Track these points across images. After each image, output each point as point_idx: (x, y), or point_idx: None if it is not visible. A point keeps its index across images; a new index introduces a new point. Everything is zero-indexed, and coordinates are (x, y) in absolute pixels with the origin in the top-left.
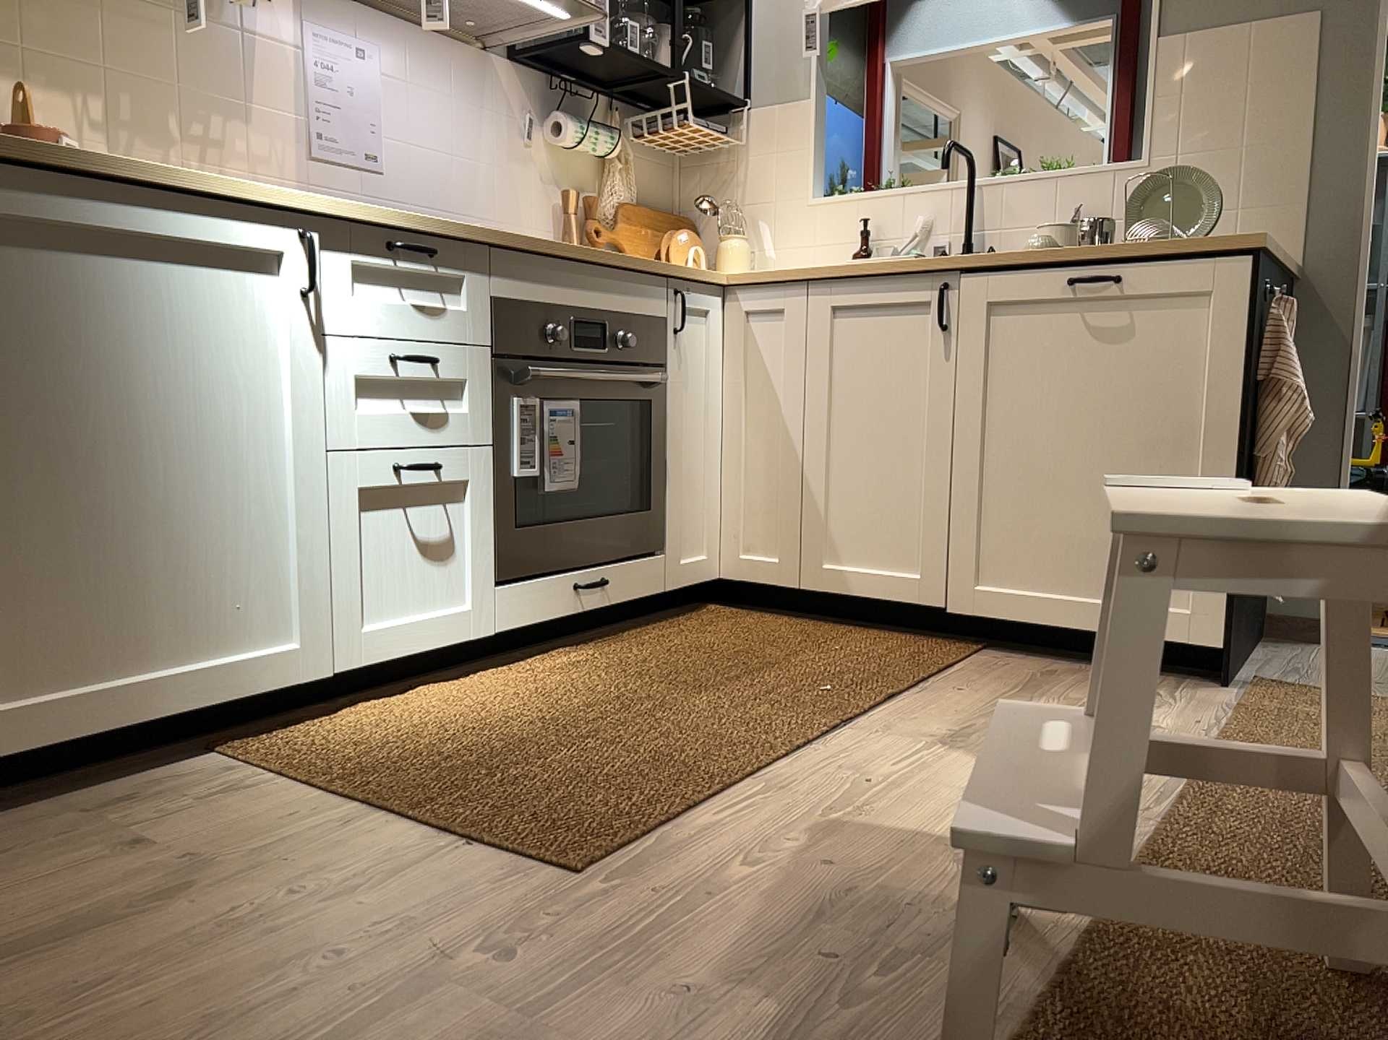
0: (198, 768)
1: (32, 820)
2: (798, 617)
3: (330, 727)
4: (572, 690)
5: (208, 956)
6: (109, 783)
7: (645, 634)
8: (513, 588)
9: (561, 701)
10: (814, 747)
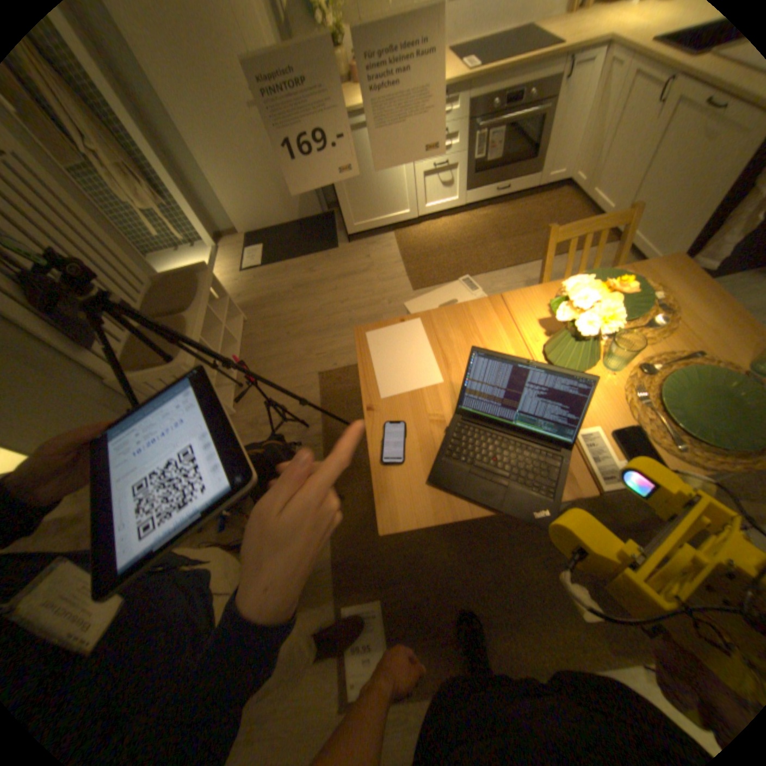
0: (388, 236)
1: (362, 243)
2: (587, 202)
3: (418, 228)
4: (472, 230)
5: (363, 284)
6: (375, 236)
7: (526, 201)
8: (479, 188)
9: (465, 234)
10: (494, 272)
